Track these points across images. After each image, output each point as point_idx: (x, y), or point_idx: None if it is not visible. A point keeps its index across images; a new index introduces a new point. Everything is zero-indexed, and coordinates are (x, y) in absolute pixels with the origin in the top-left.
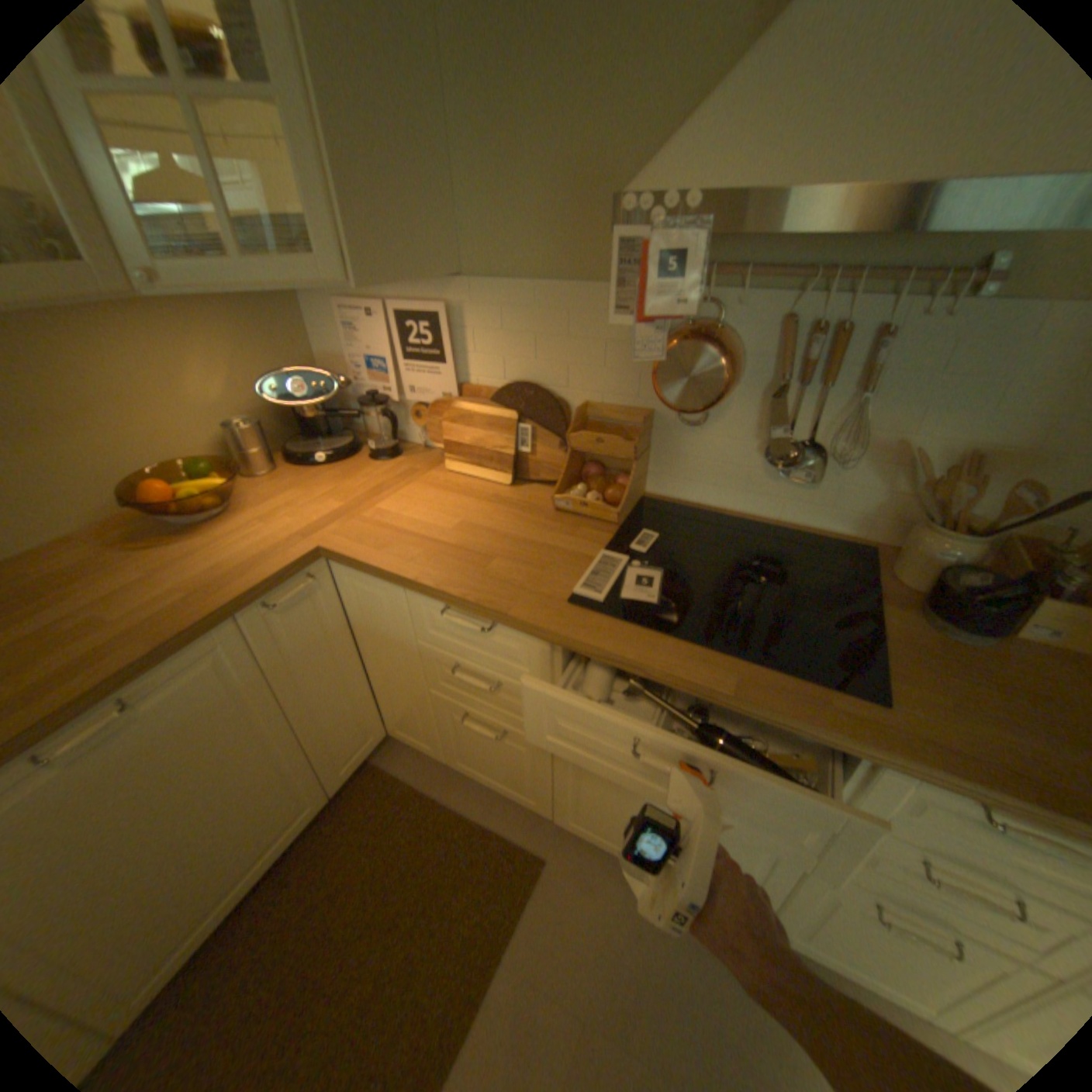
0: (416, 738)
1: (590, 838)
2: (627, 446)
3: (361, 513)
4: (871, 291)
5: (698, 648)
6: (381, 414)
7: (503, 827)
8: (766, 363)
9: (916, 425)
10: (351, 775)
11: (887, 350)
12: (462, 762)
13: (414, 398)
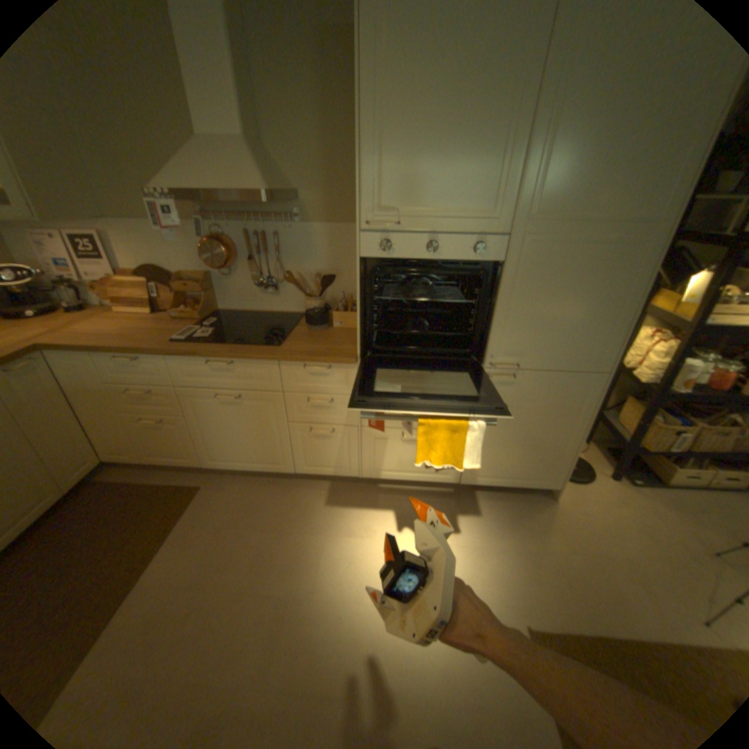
0: (118, 454)
1: (218, 466)
2: (197, 286)
3: (61, 332)
4: (266, 222)
5: (219, 345)
6: (68, 288)
7: (177, 483)
8: (244, 249)
9: (298, 267)
10: (78, 483)
11: (276, 241)
12: (147, 457)
13: (89, 281)
